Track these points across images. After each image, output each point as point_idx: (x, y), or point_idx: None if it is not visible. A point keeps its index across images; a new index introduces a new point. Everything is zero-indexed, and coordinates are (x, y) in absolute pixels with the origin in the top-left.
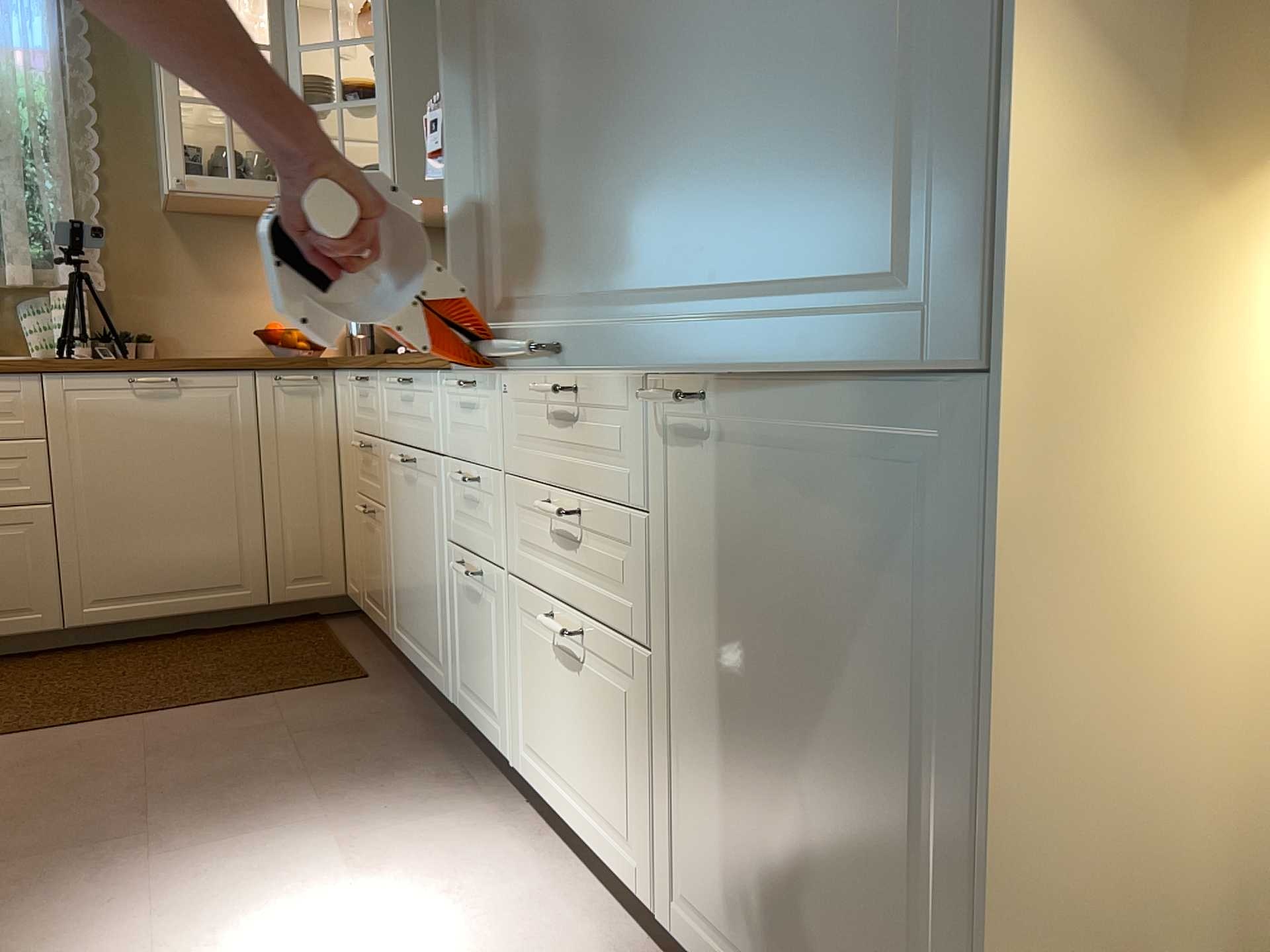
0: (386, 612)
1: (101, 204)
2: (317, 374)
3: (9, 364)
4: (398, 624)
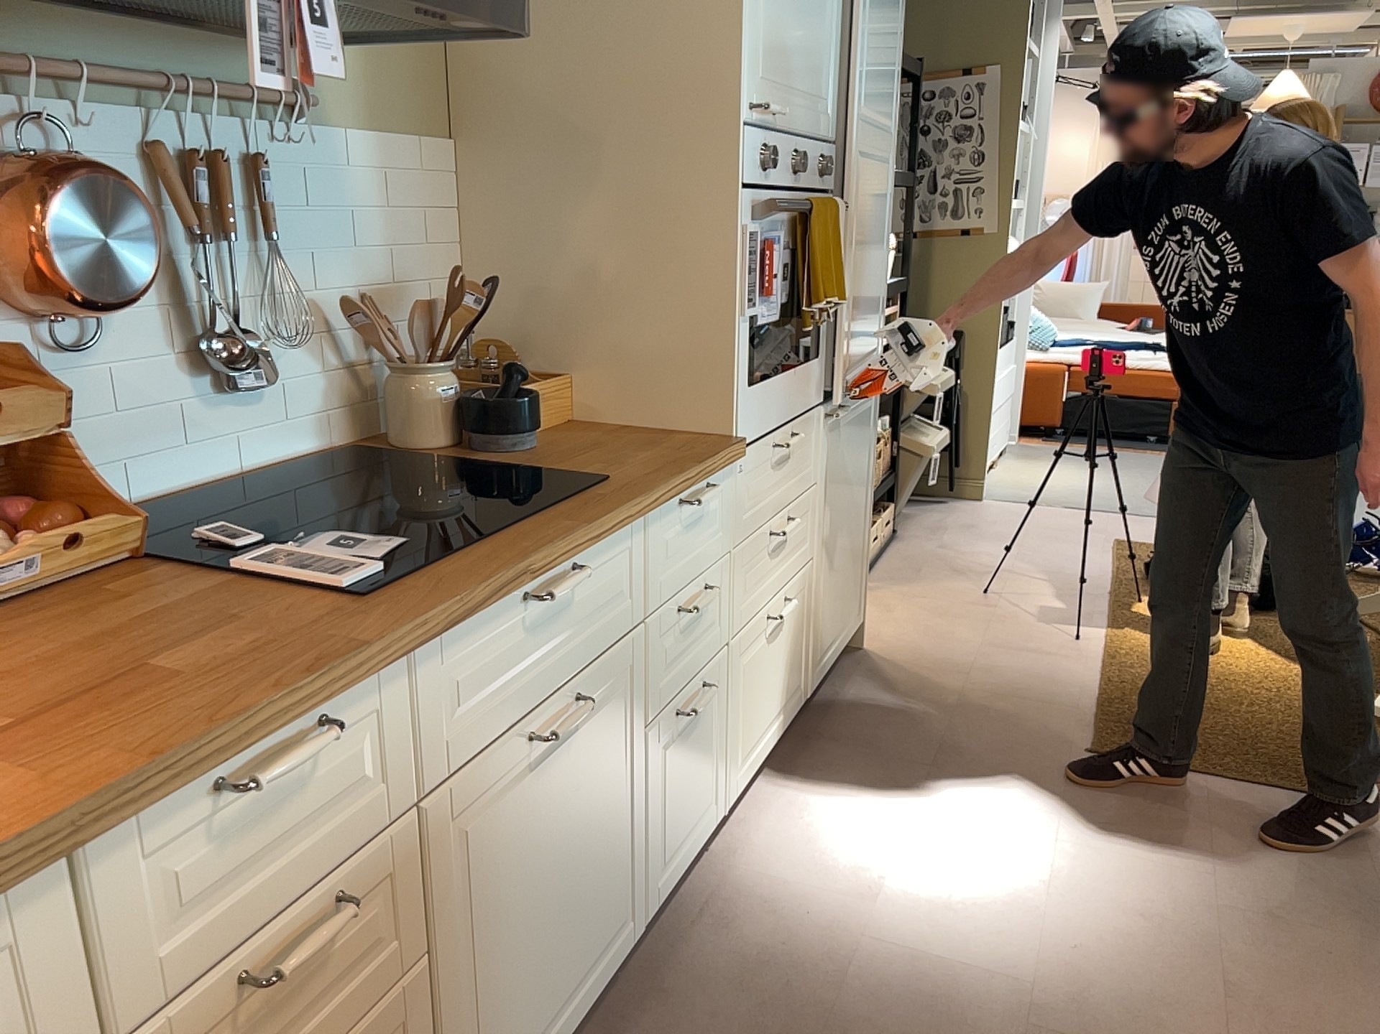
0: None
1: None
2: None
3: None
4: None
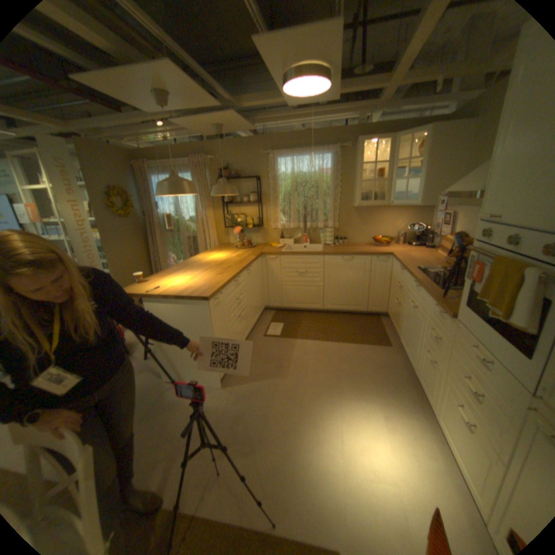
0: (399, 331)
1: (338, 207)
2: (388, 257)
3: (317, 253)
4: (402, 338)
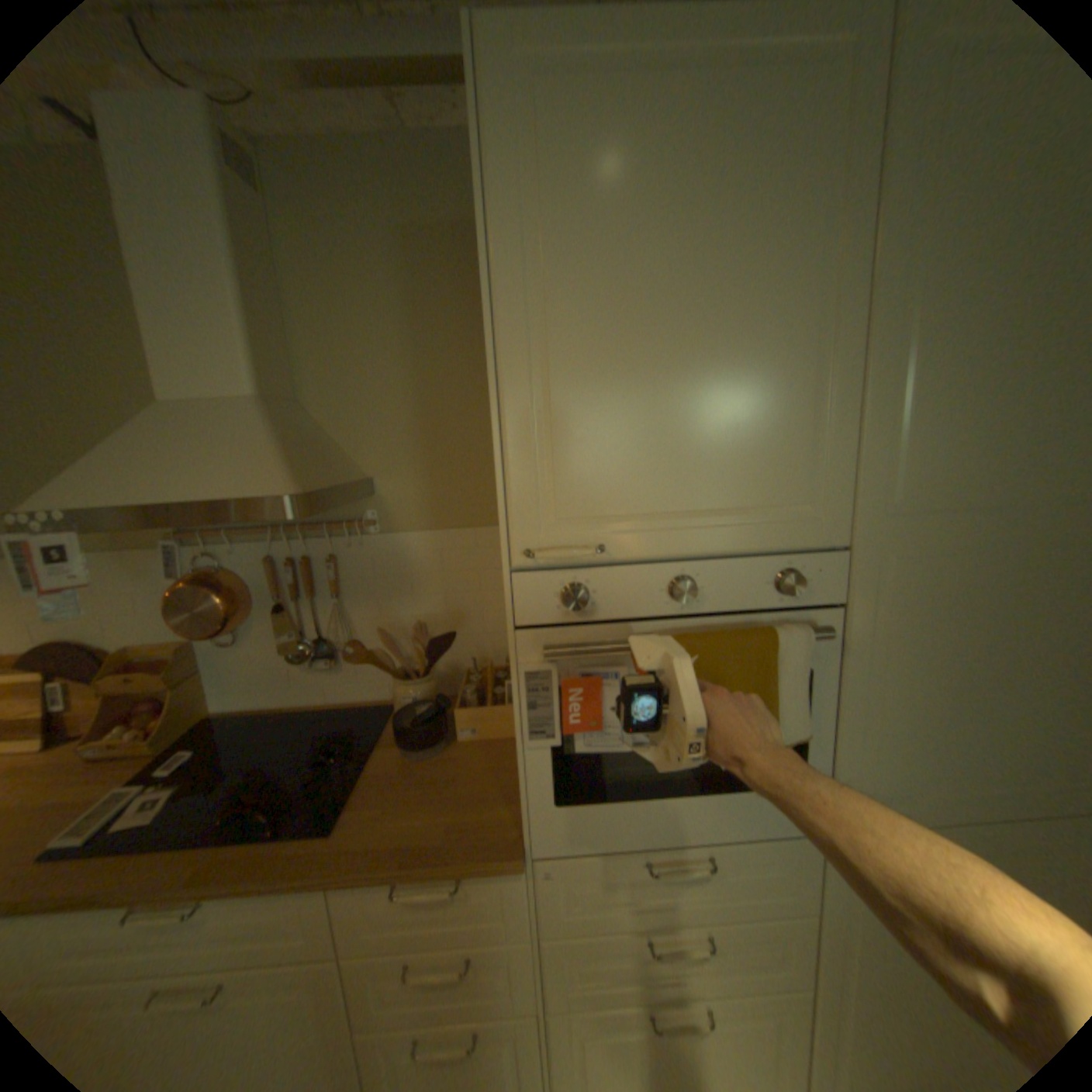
0: None
1: None
2: None
3: None
4: None
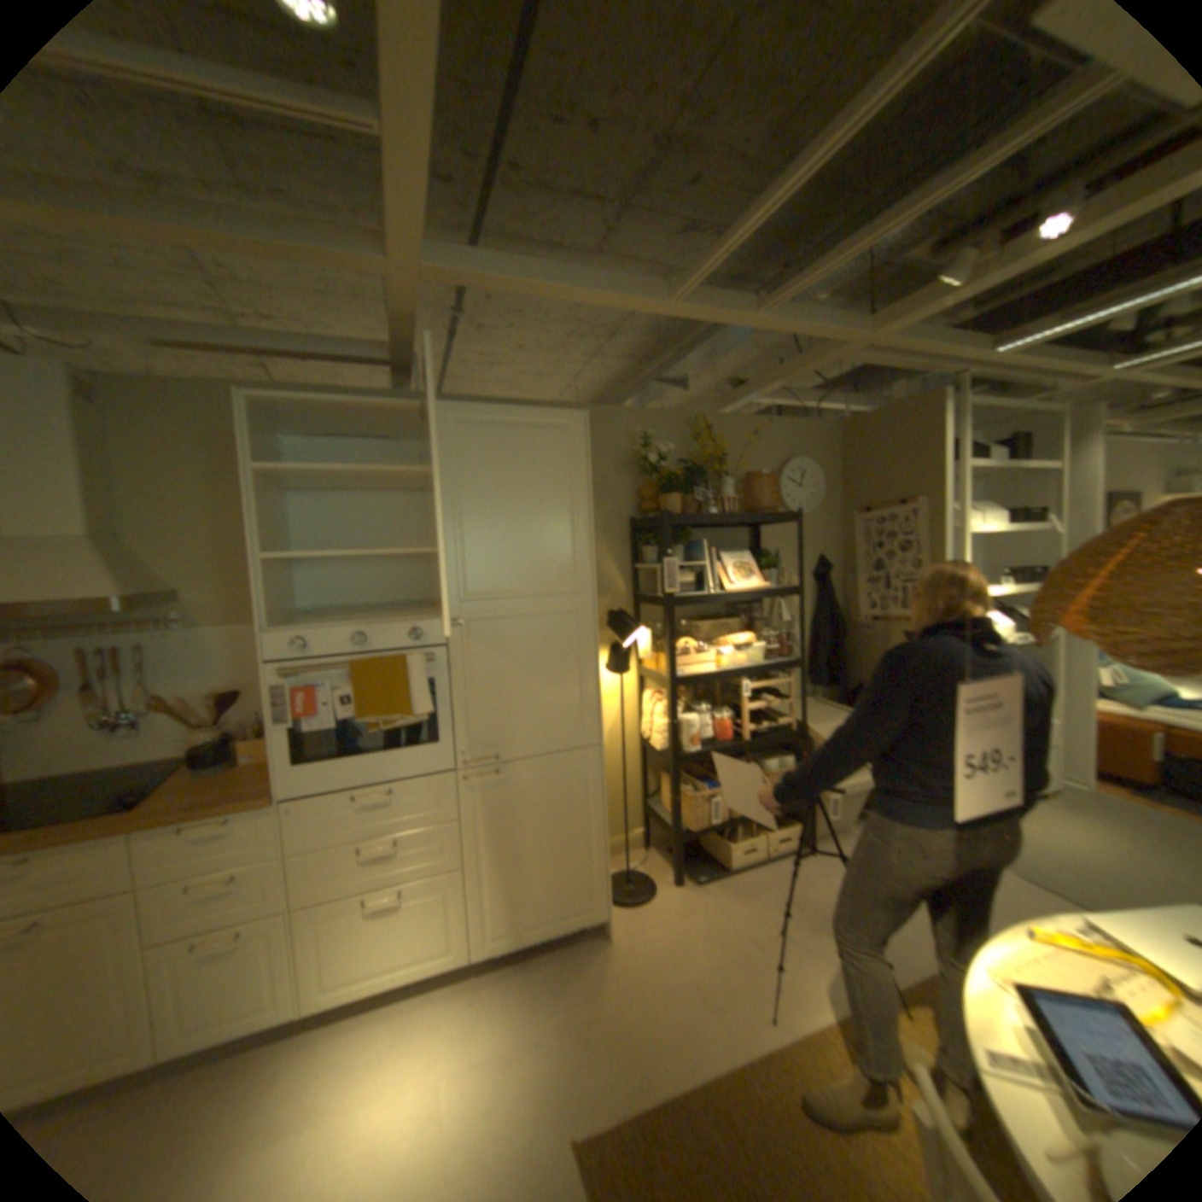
0: None
1: None
2: None
3: None
4: None
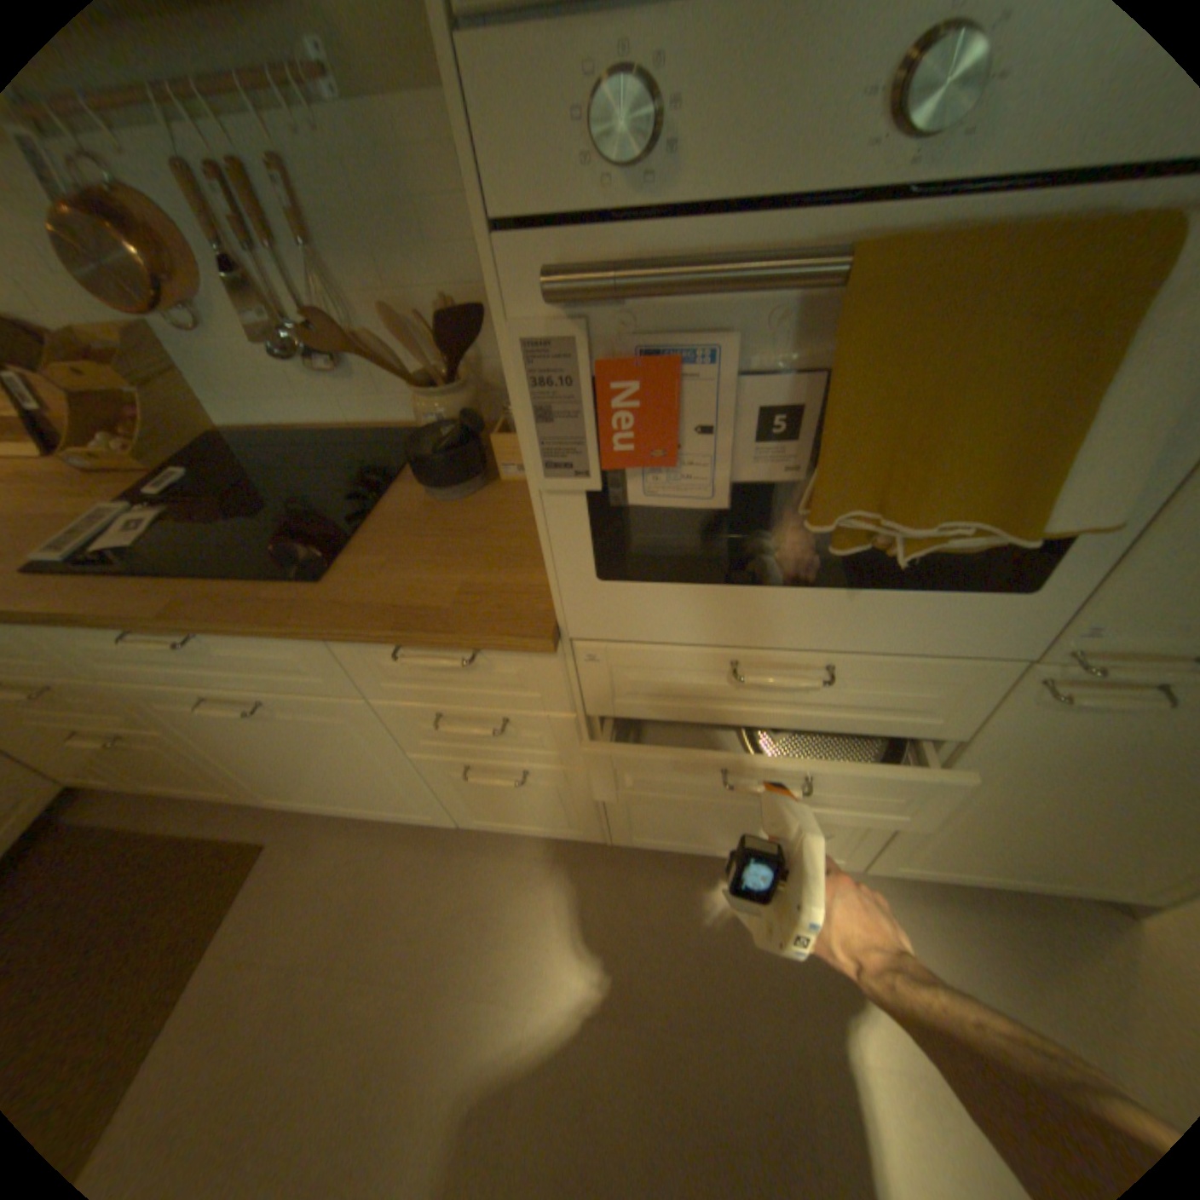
0: (224, 792)
1: None
2: None
3: None
4: (270, 798)
